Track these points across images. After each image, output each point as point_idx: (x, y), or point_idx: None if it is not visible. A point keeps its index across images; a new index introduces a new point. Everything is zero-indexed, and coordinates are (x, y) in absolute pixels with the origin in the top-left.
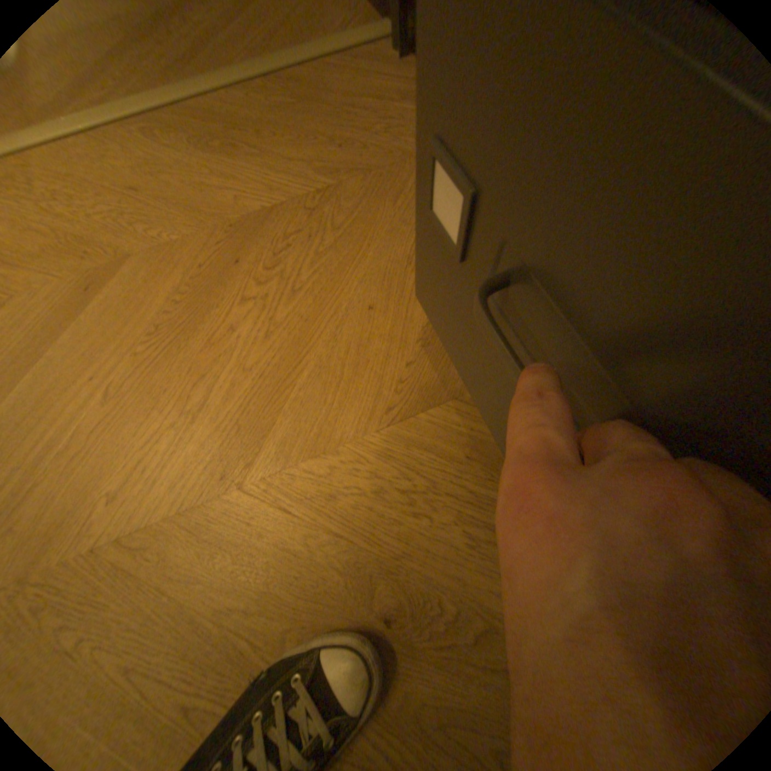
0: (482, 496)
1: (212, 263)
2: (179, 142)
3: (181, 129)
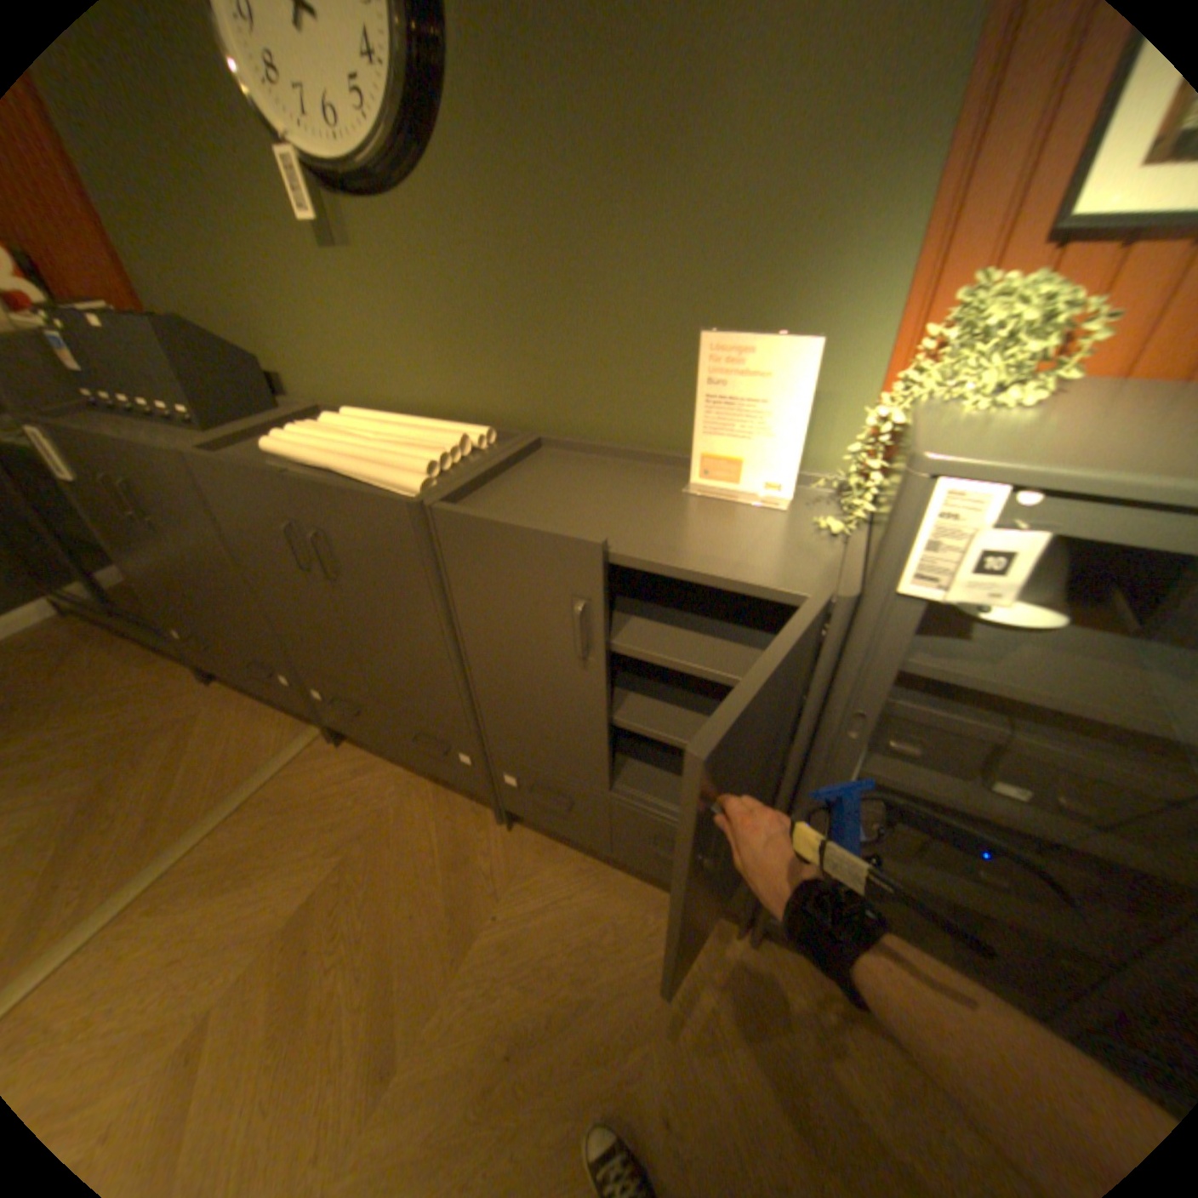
0: (514, 962)
1: (282, 962)
2: (189, 897)
3: (183, 886)
